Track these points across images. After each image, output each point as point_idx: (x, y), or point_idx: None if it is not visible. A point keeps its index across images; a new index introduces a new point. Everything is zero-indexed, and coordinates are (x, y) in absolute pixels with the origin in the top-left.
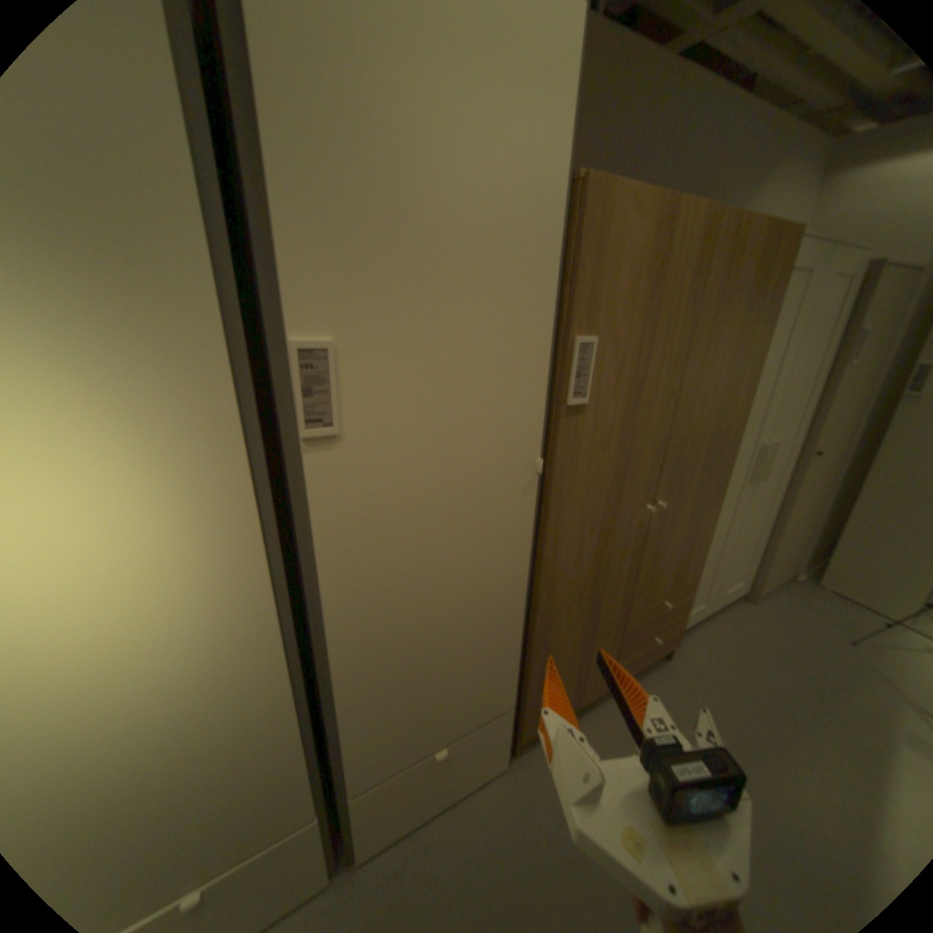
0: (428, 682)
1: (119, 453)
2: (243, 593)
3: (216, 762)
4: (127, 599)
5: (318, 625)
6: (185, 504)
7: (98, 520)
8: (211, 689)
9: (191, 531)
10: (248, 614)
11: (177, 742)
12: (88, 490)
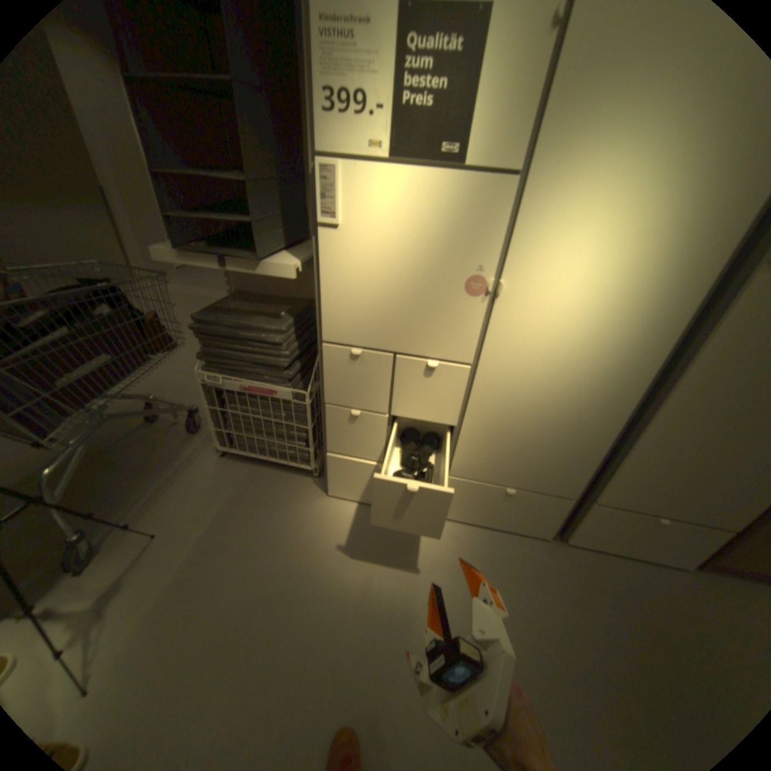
0: (700, 468)
1: (668, 245)
2: (655, 348)
3: (570, 434)
4: (608, 326)
5: (668, 389)
6: (672, 284)
7: (631, 279)
8: (599, 394)
9: (662, 301)
10: (647, 362)
11: (566, 412)
12: (640, 262)
